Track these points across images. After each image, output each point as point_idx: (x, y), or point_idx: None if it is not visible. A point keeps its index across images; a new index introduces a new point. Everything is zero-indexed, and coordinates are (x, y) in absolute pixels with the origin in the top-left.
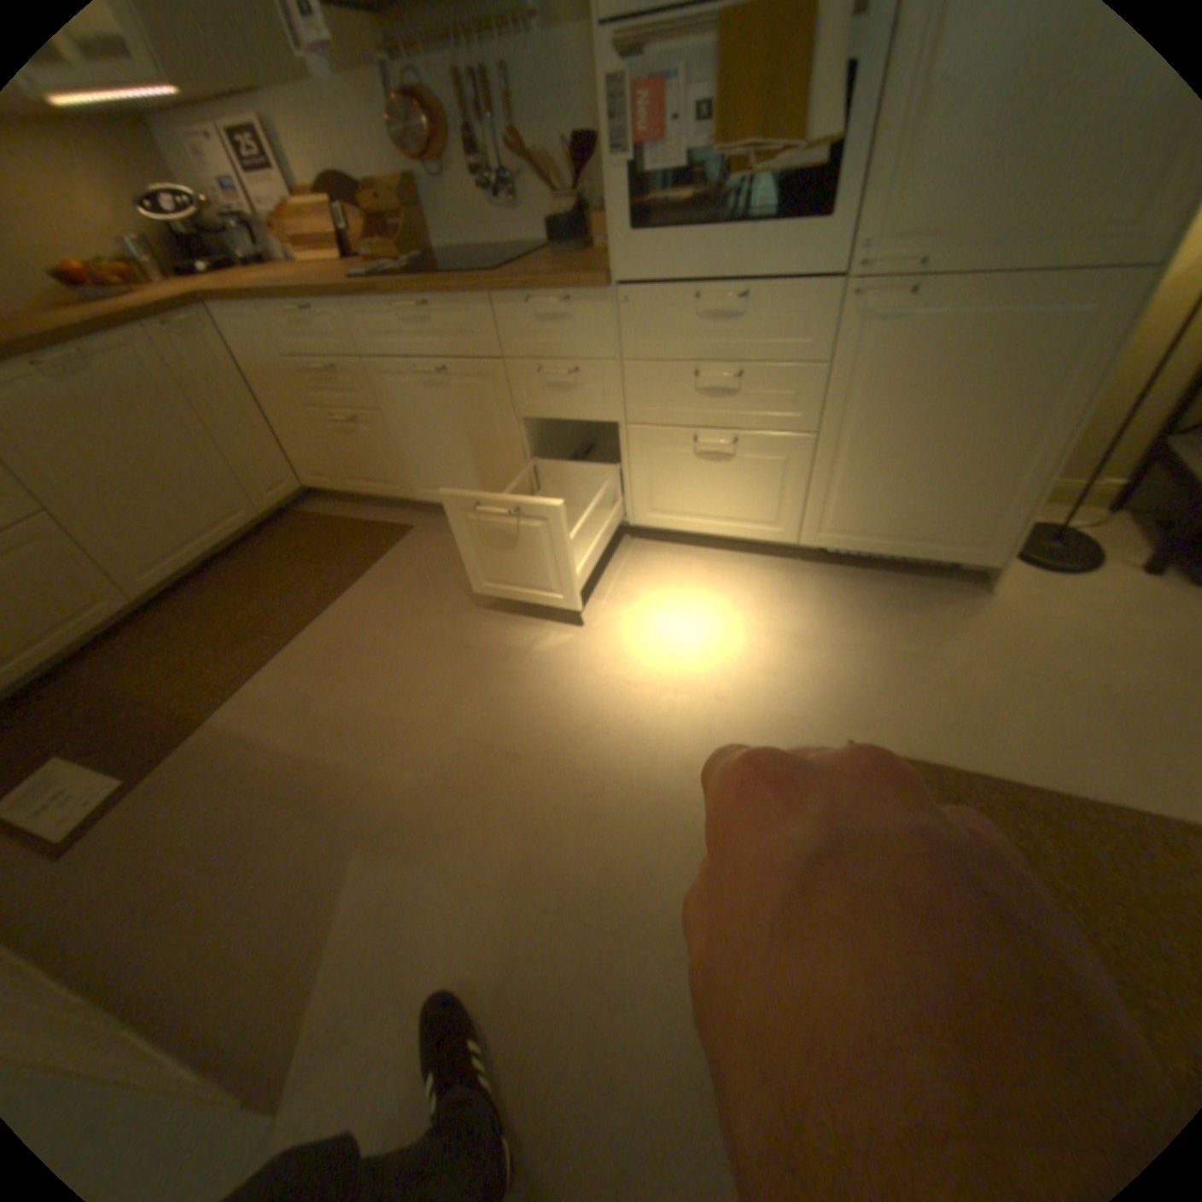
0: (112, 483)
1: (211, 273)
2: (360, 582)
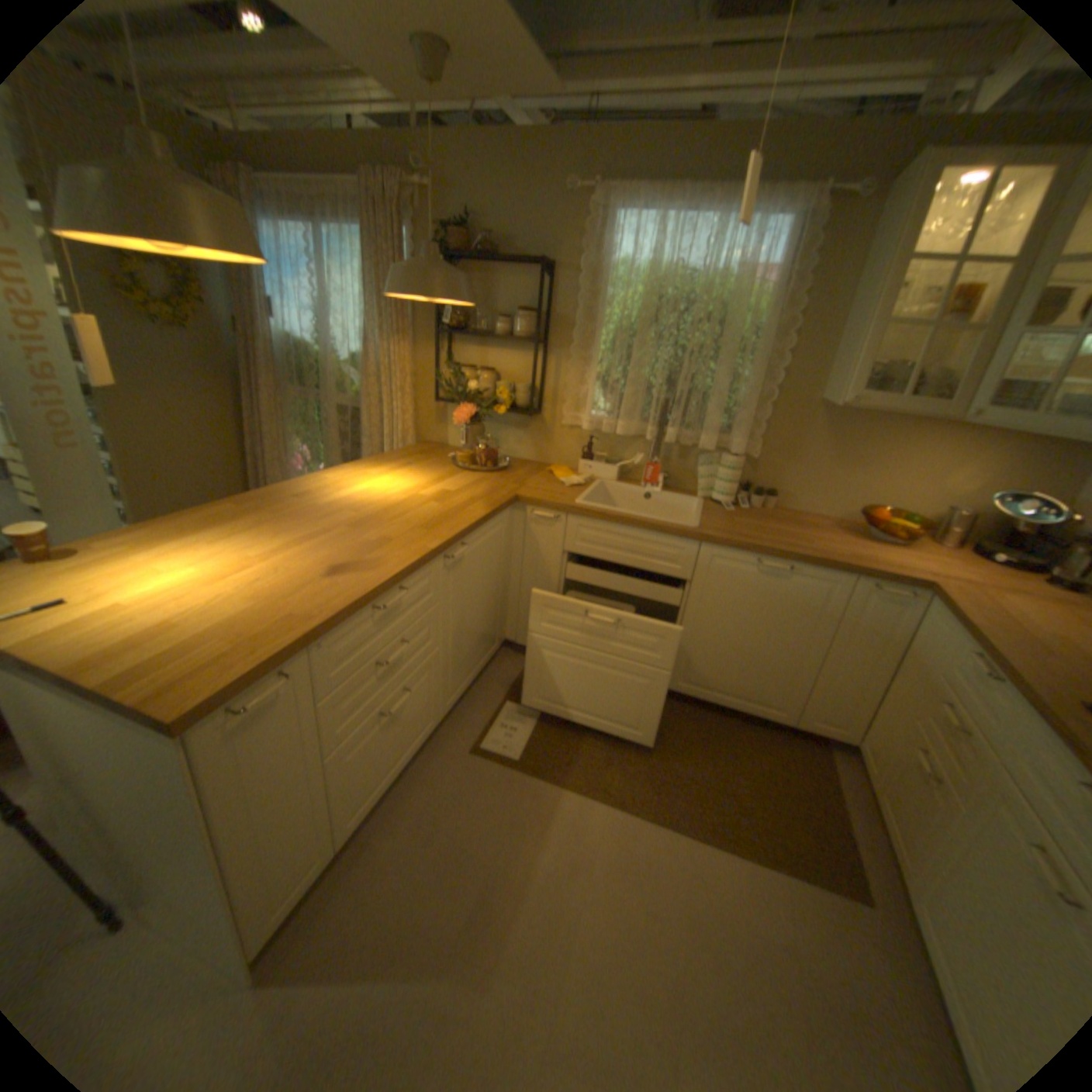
0: (728, 638)
1: (1007, 570)
2: (751, 871)
